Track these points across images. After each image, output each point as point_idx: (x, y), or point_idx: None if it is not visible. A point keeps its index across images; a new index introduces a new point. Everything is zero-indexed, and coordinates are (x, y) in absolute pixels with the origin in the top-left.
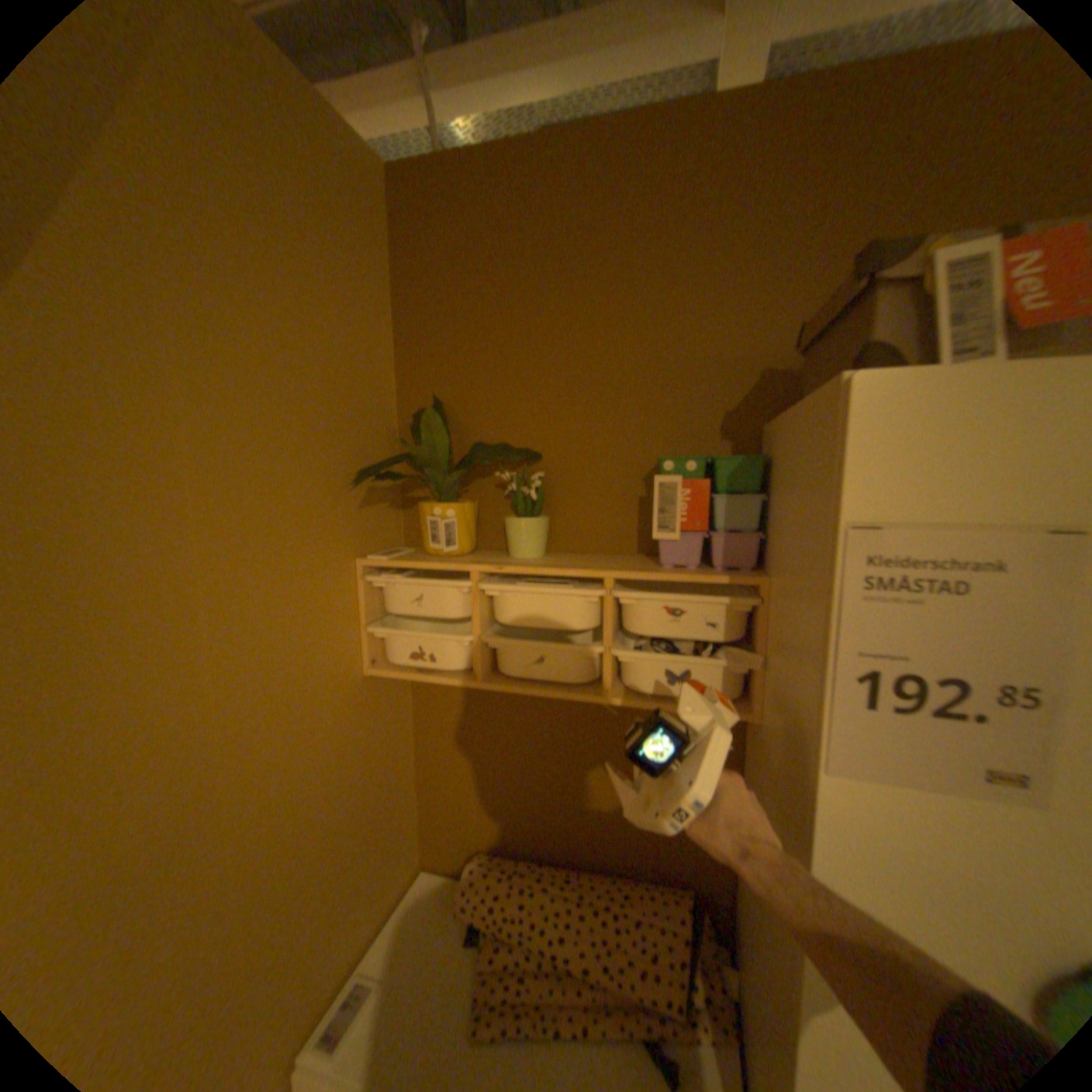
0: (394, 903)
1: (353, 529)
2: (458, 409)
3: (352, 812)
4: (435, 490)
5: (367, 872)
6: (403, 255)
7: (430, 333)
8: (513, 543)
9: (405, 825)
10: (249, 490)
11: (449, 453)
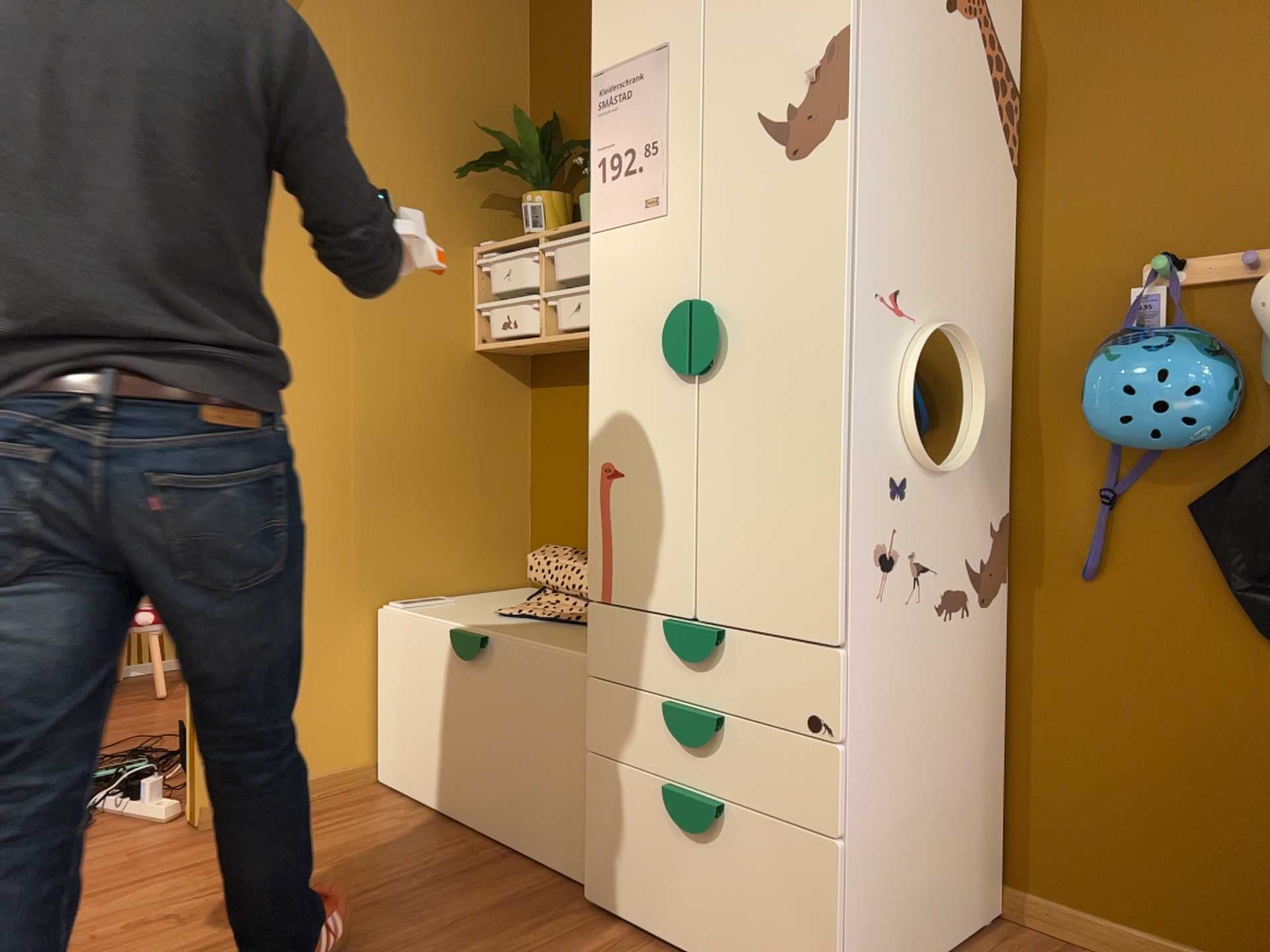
0: (491, 590)
1: (472, 223)
2: (568, 122)
3: (451, 461)
4: (535, 188)
5: (462, 529)
6: (538, 2)
7: (553, 62)
8: (581, 220)
9: (510, 526)
10: (387, 169)
11: (542, 152)
